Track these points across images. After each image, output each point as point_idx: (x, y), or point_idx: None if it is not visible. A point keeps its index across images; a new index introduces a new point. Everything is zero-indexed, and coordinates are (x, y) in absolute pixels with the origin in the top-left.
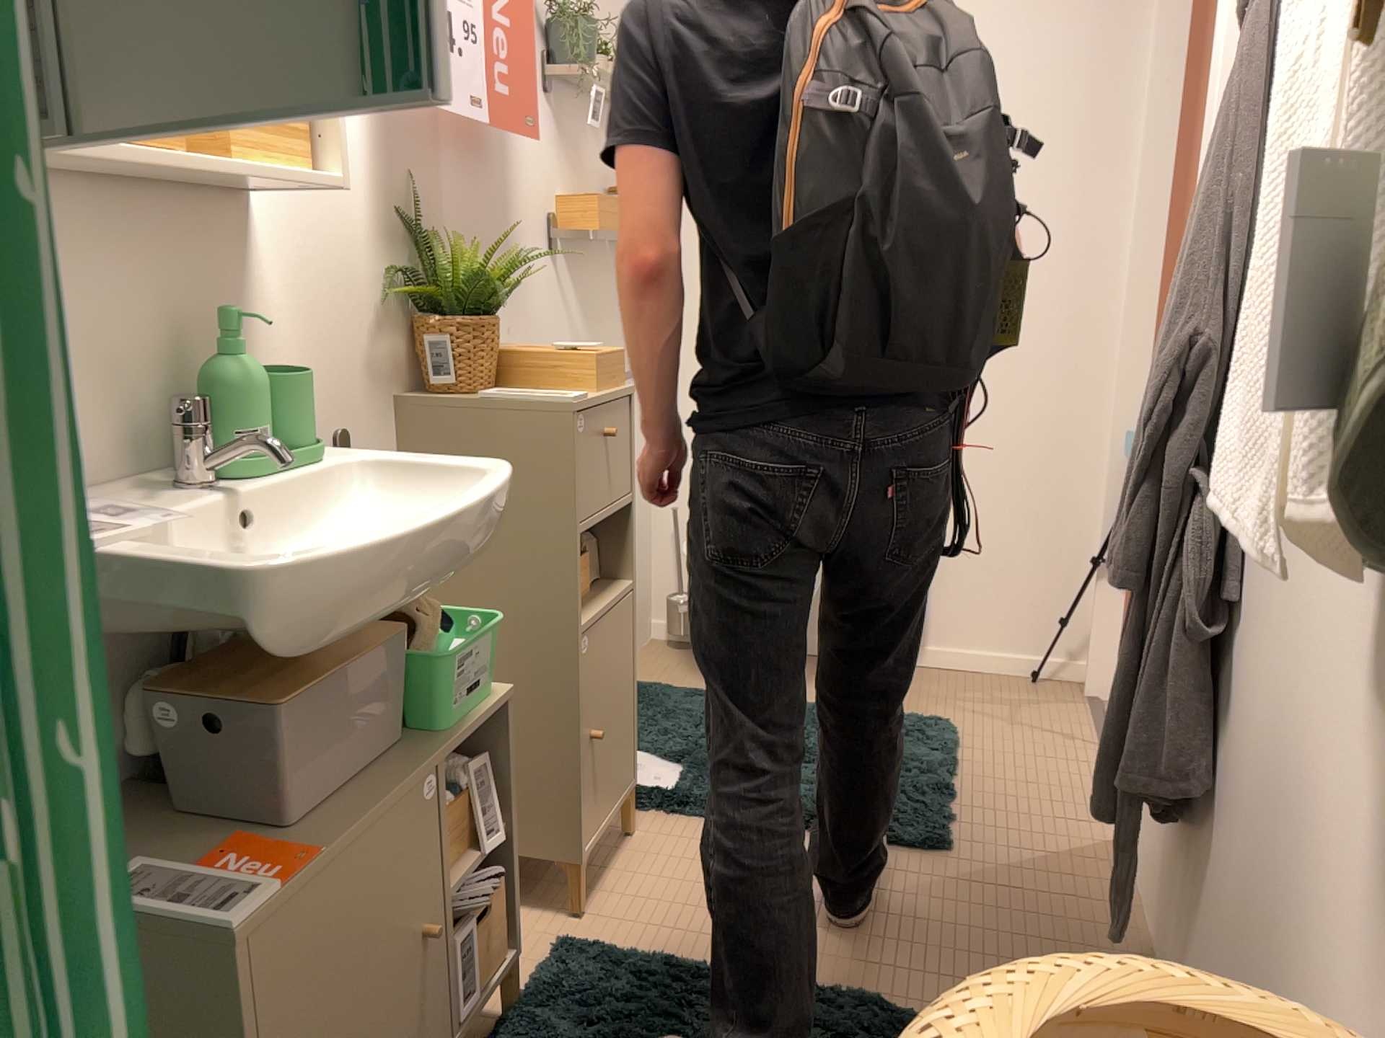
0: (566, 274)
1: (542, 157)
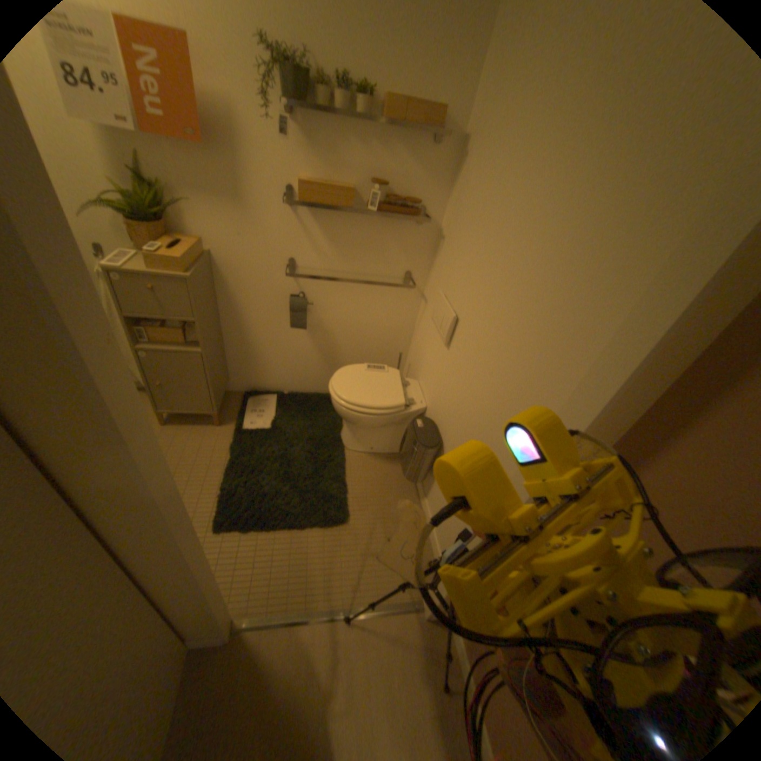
0: (307, 218)
1: (280, 151)
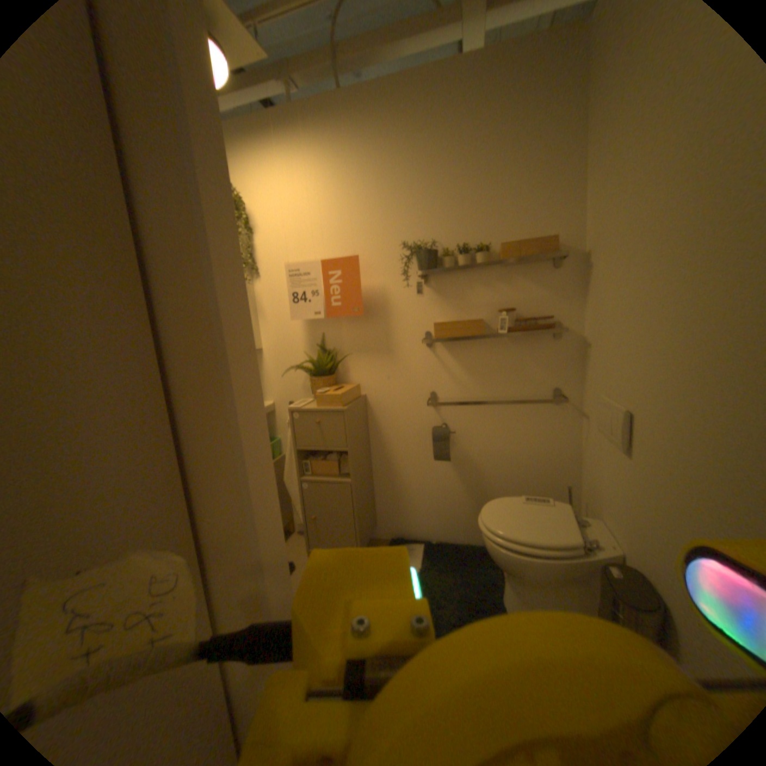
0: (444, 353)
1: (420, 307)
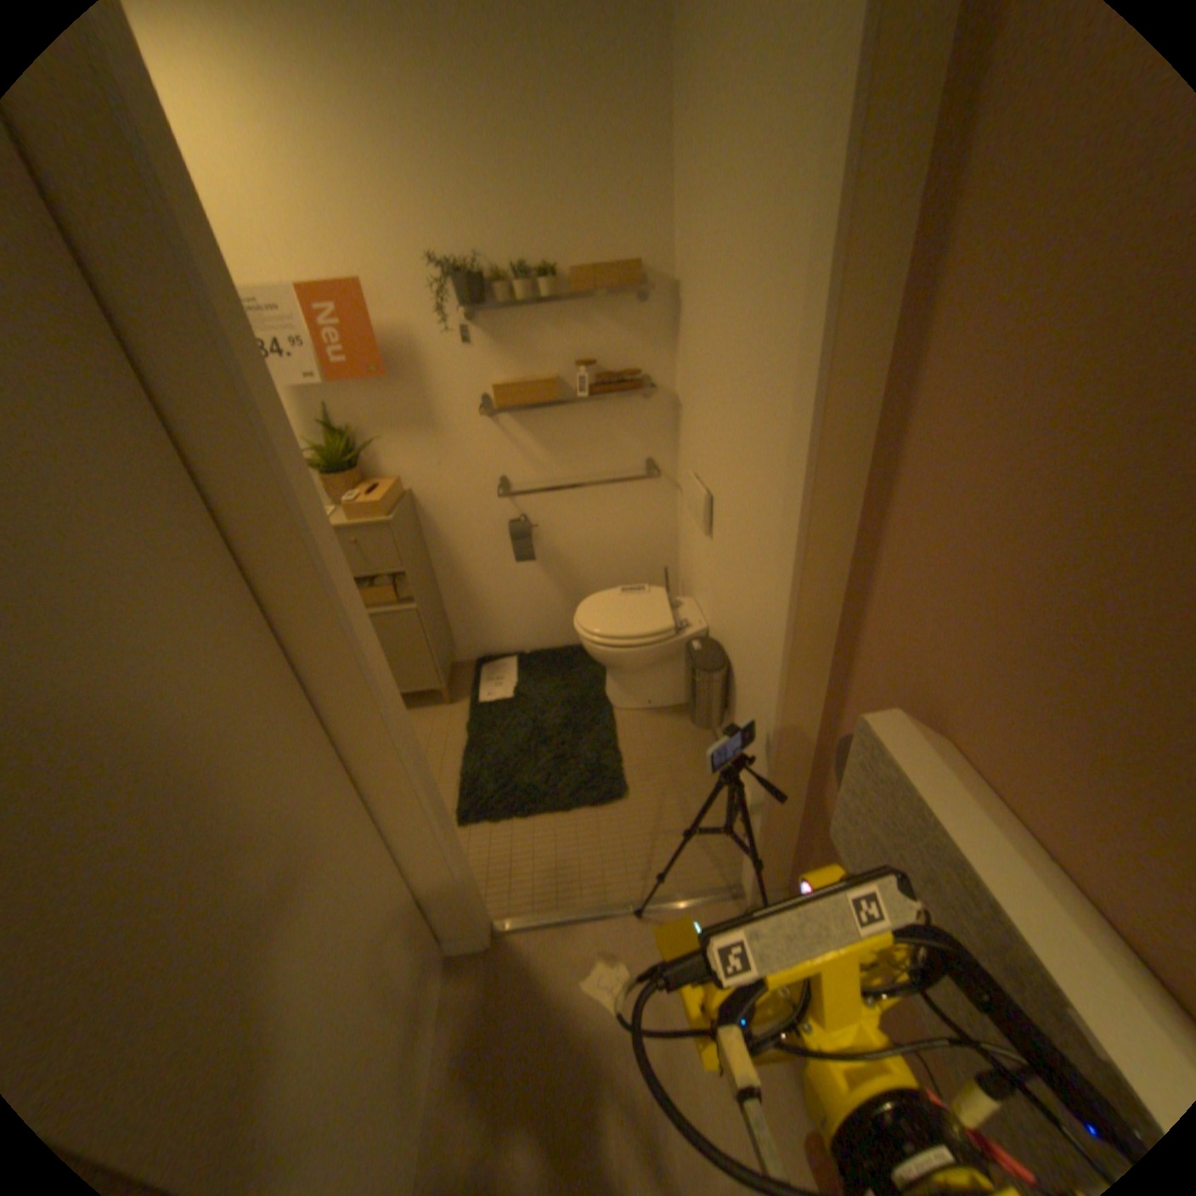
0: (510, 426)
1: (468, 362)
